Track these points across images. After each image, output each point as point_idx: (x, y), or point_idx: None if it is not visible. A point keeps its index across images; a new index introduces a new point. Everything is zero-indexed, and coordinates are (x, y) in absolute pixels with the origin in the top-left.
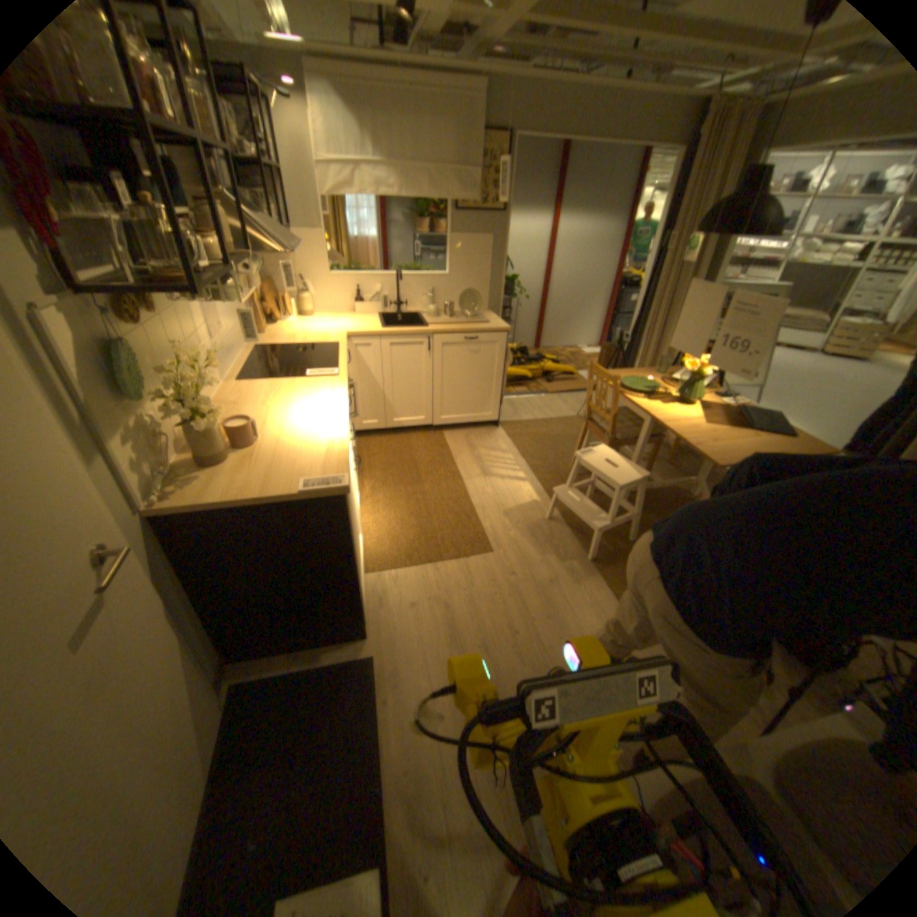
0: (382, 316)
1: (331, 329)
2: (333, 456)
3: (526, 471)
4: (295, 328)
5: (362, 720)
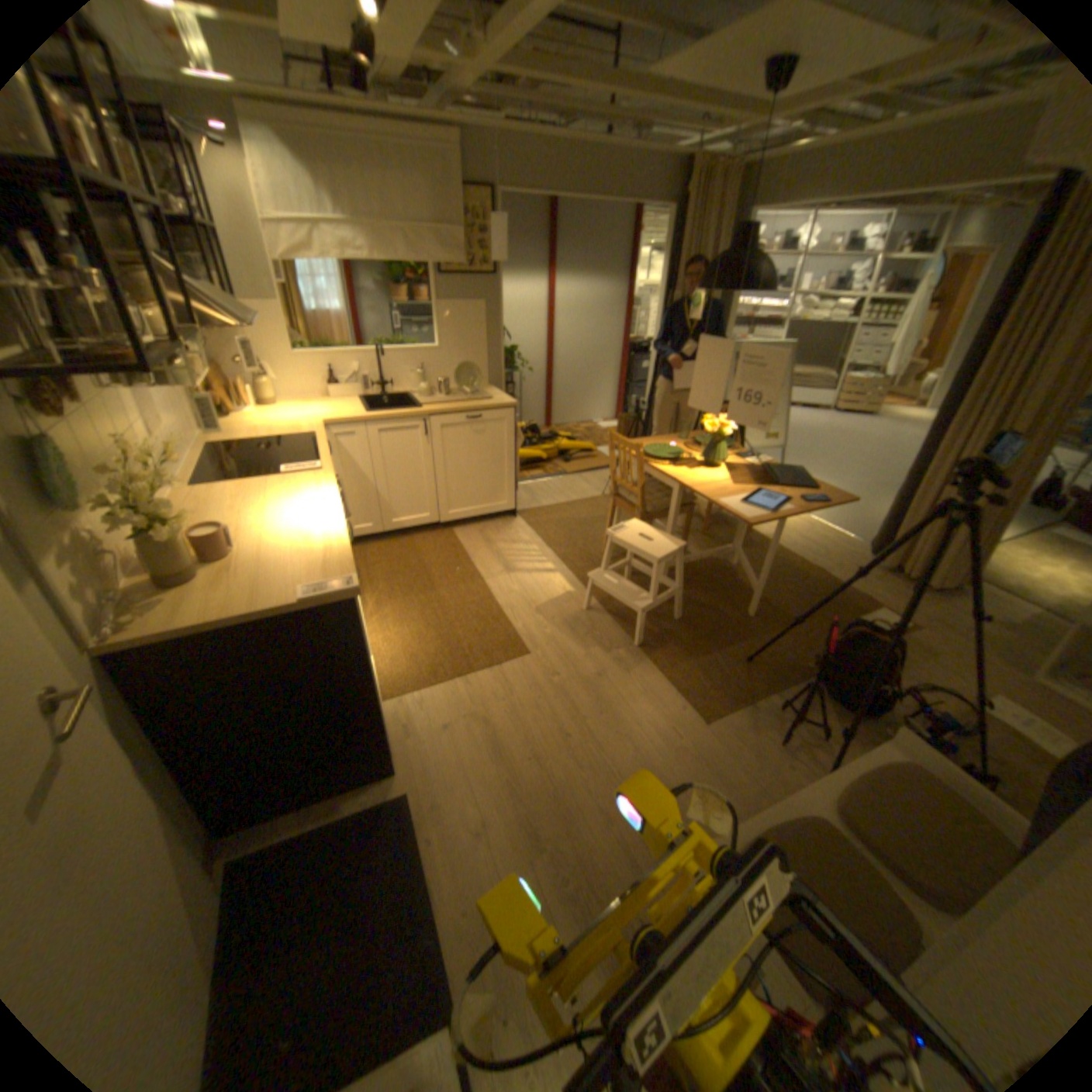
0: (364, 400)
1: (302, 418)
2: (332, 558)
3: (554, 561)
4: (255, 420)
5: (402, 868)
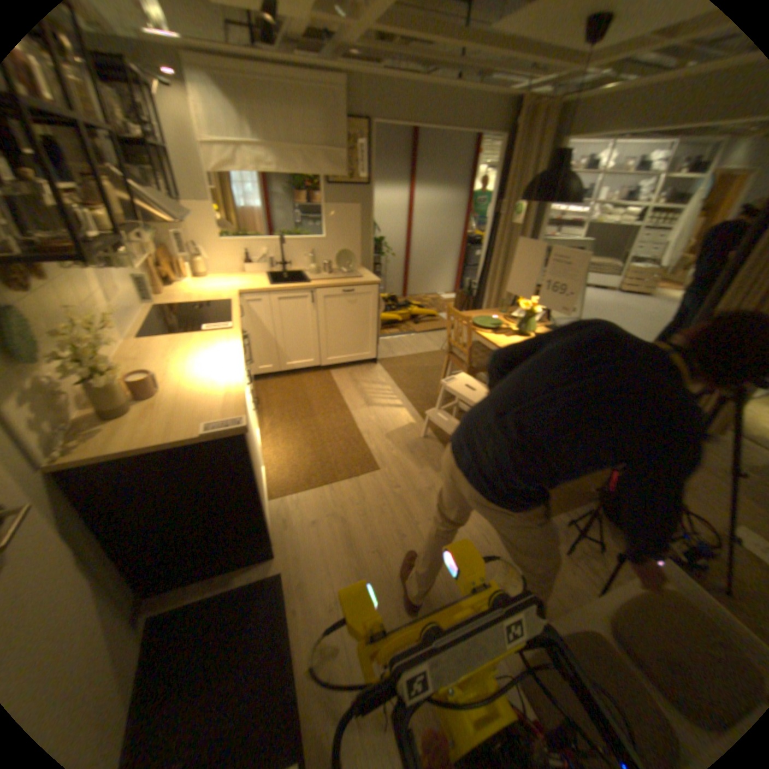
0: (271, 275)
1: (225, 288)
2: (232, 400)
3: (403, 398)
4: (192, 288)
5: (275, 631)
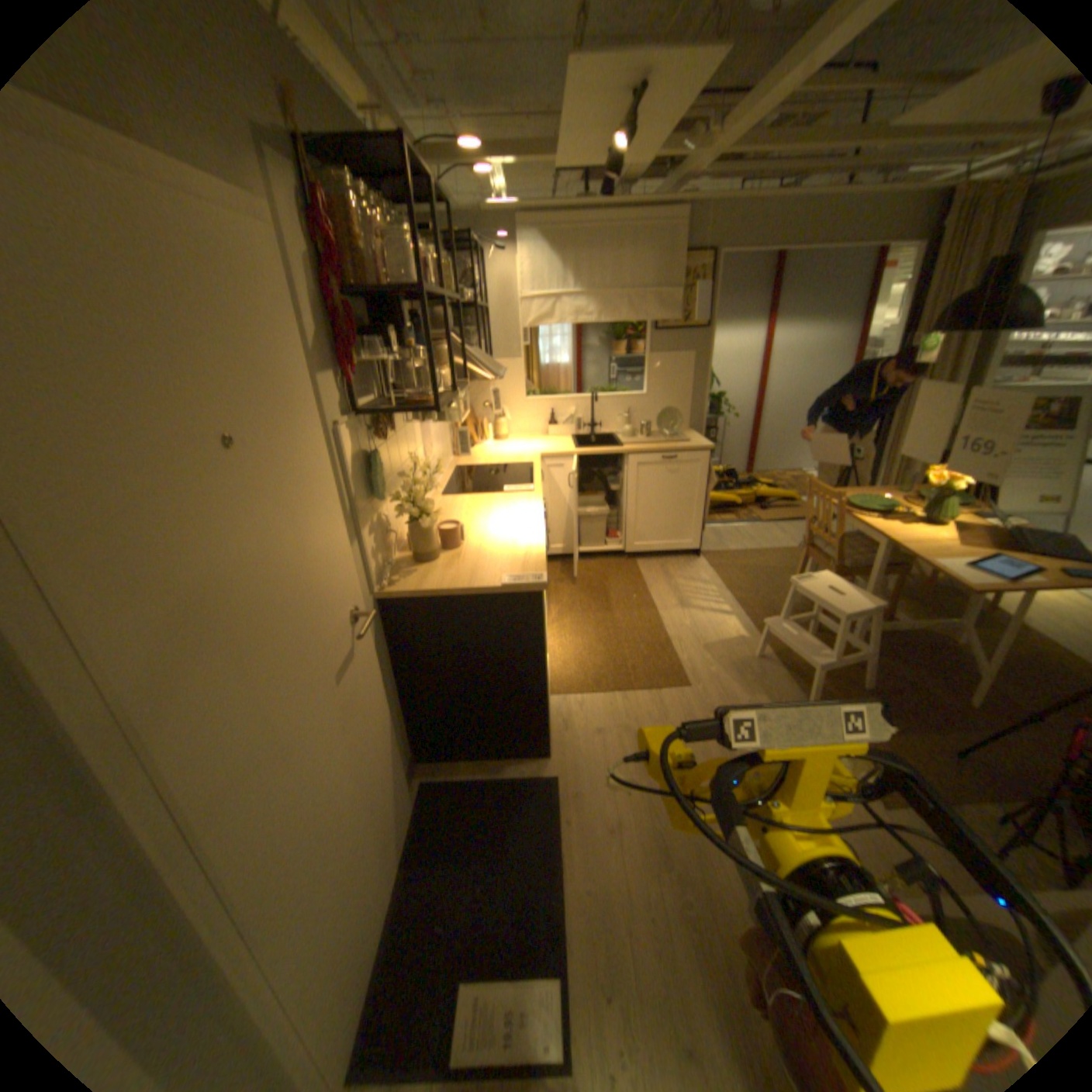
0: (574, 439)
1: (524, 452)
2: (530, 559)
3: (732, 605)
4: (490, 452)
5: (544, 837)
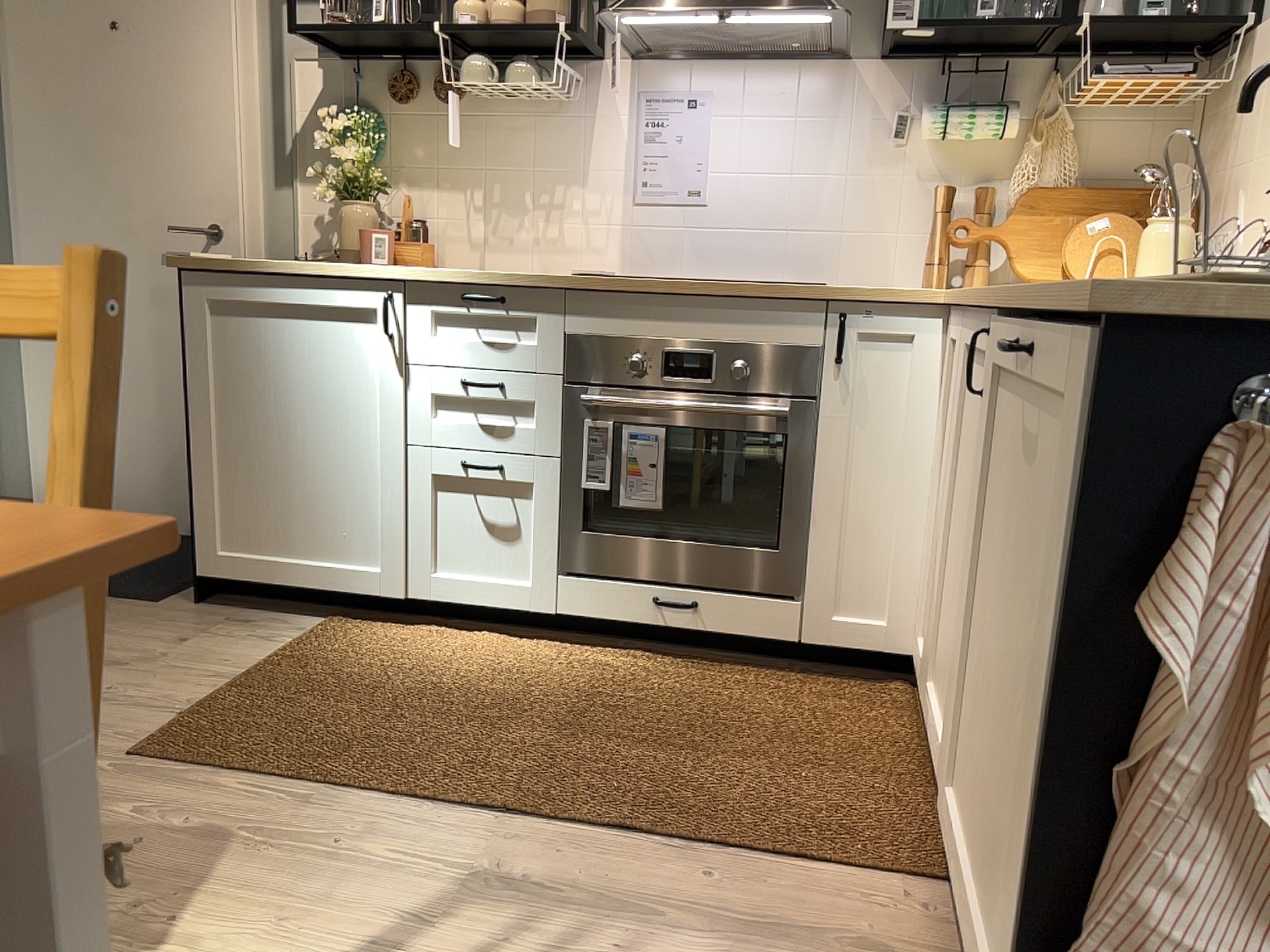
0: None
1: None
2: (253, 260)
3: None
4: None
5: None
